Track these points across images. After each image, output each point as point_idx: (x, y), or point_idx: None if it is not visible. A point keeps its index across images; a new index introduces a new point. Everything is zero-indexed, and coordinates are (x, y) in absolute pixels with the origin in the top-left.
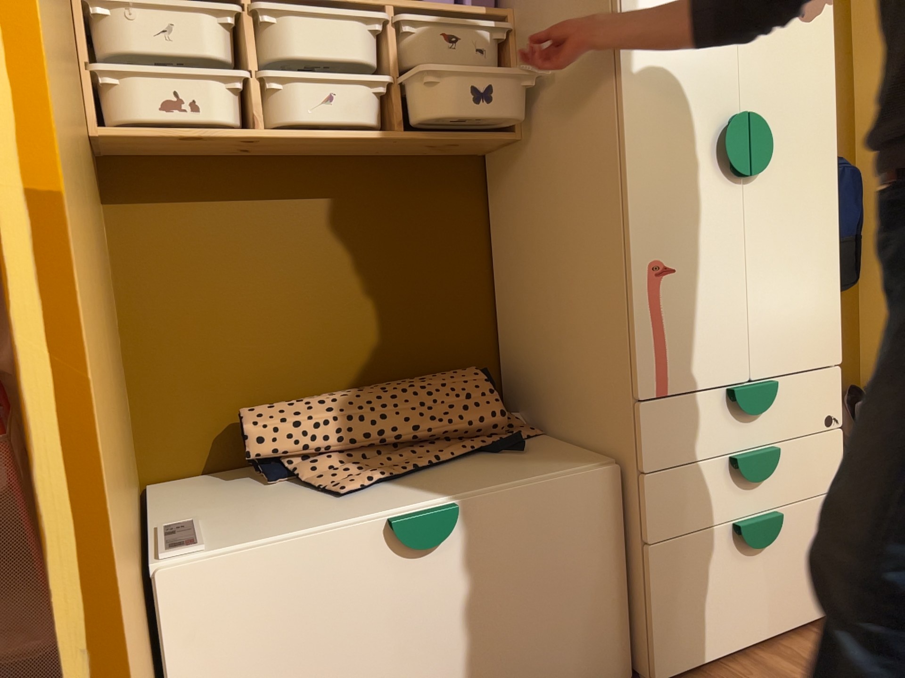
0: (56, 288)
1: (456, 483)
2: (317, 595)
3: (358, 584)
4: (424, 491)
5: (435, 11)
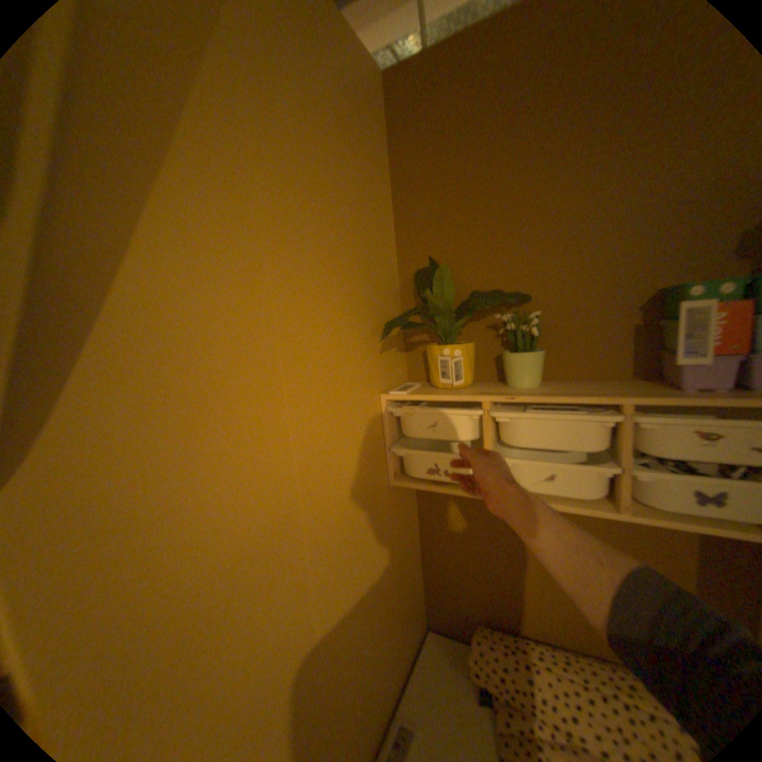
0: None
1: None
2: None
3: None
4: None
5: (691, 401)
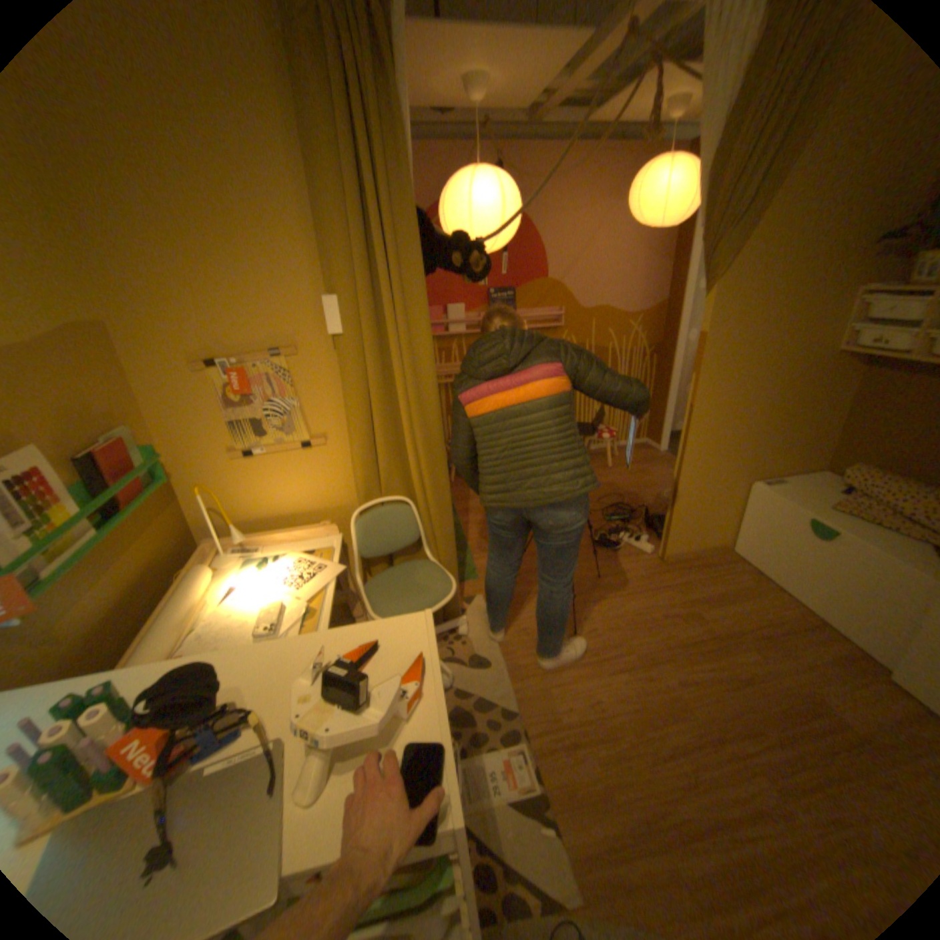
0: (691, 418)
1: (868, 534)
2: (784, 521)
3: (797, 529)
4: (851, 526)
5: None
